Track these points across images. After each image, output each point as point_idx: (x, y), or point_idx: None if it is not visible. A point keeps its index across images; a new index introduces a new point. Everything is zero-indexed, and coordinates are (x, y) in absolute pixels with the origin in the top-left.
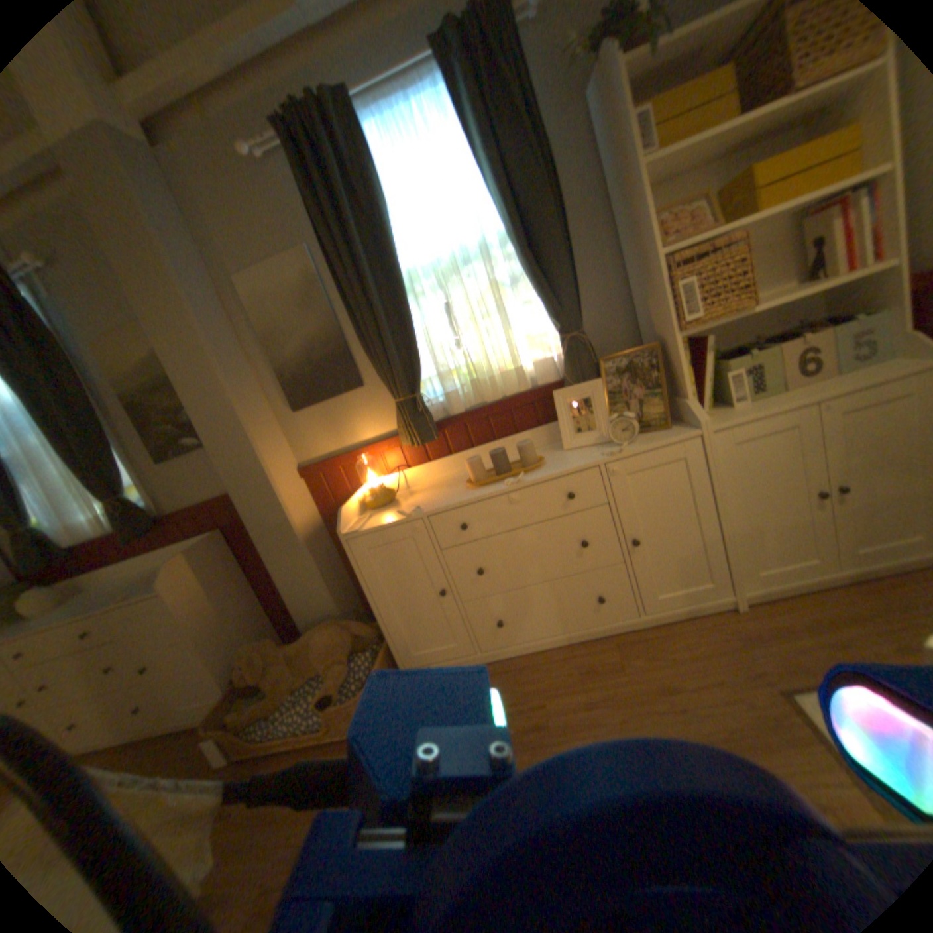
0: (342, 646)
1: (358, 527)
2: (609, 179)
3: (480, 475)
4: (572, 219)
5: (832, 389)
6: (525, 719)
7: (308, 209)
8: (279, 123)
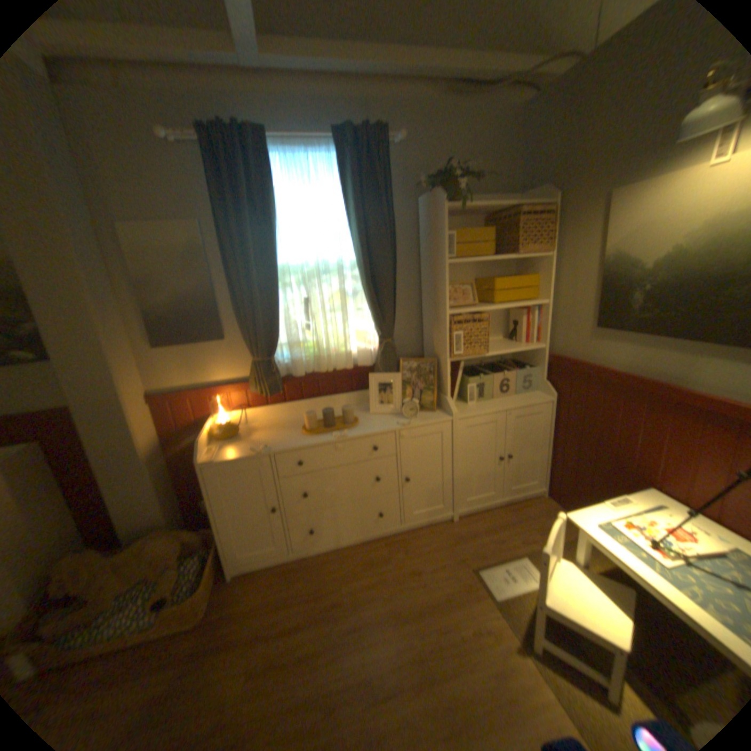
0: (173, 556)
1: (213, 462)
2: (421, 254)
3: (313, 427)
4: (398, 272)
5: (512, 405)
6: (326, 603)
7: (210, 203)
8: (197, 129)
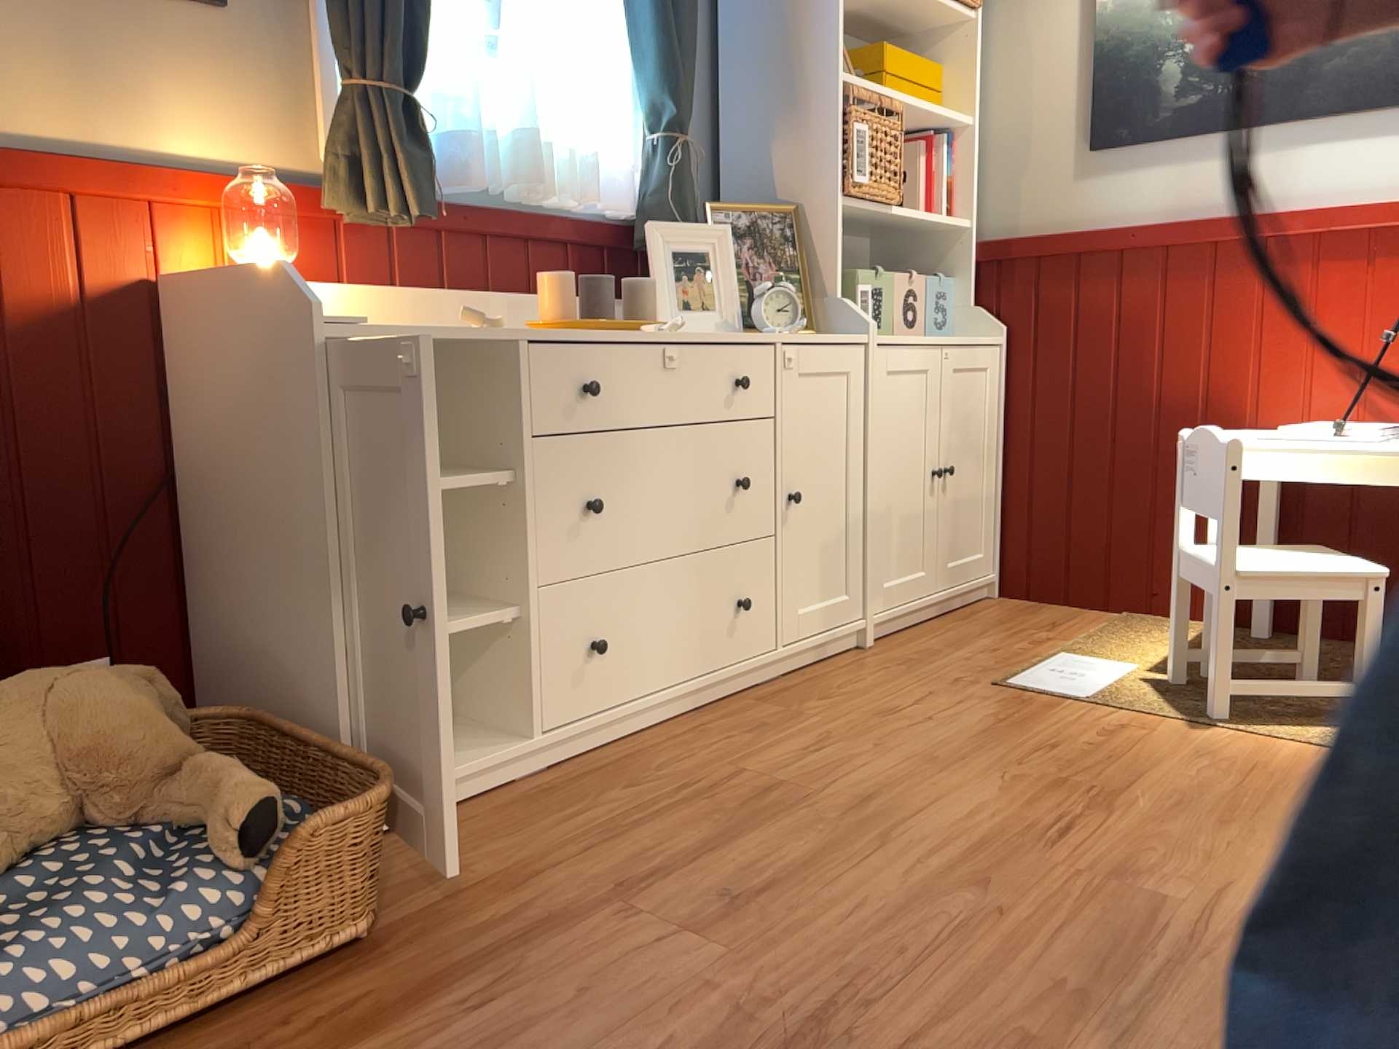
0: (167, 725)
1: (363, 319)
2: None
3: (571, 313)
4: None
5: (944, 338)
6: (733, 790)
7: None
8: None
